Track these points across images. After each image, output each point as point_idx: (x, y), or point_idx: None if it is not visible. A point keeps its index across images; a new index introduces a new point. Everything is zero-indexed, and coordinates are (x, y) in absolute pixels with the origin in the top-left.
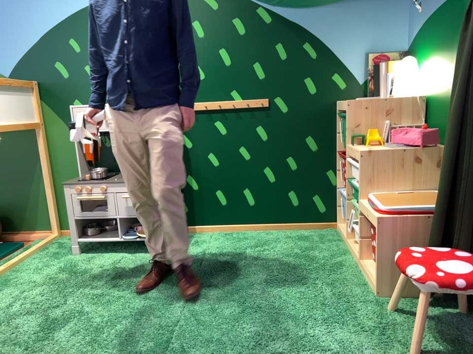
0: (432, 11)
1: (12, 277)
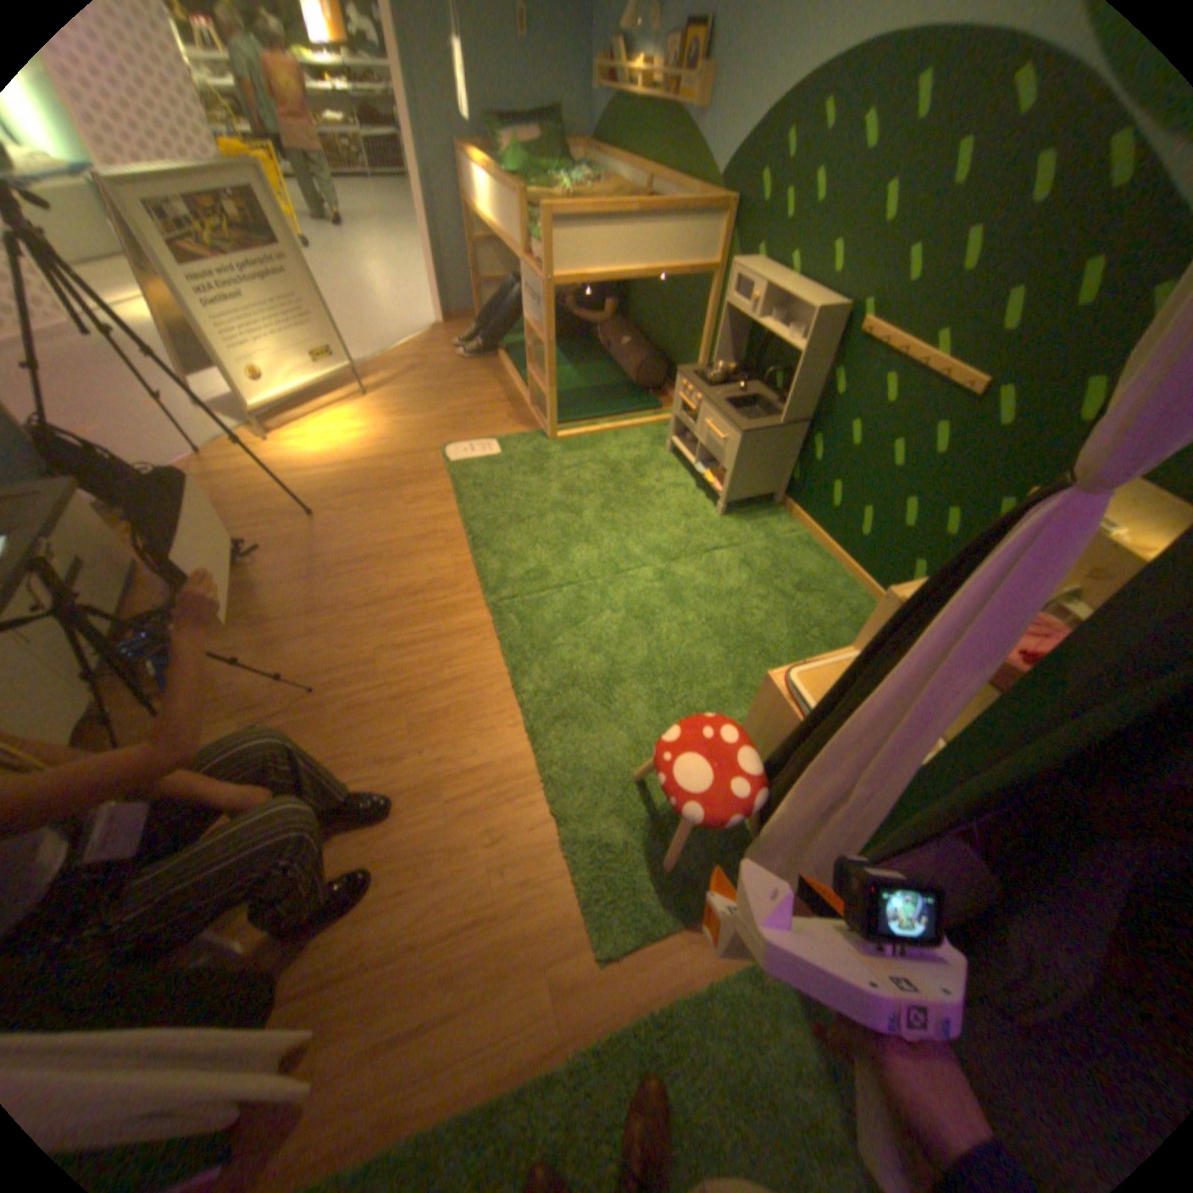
0: None
1: (605, 442)
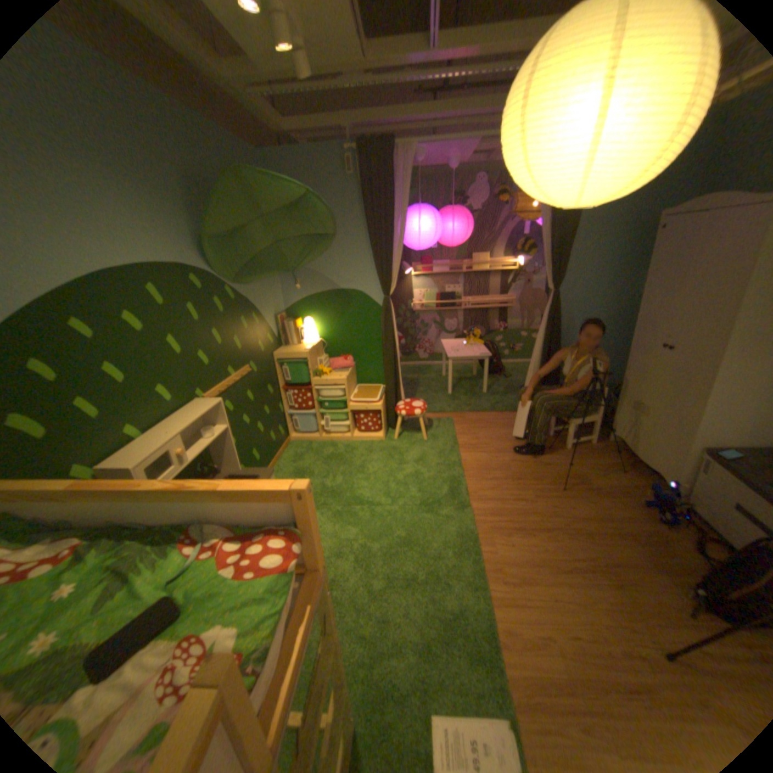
0: (315, 292)
1: None
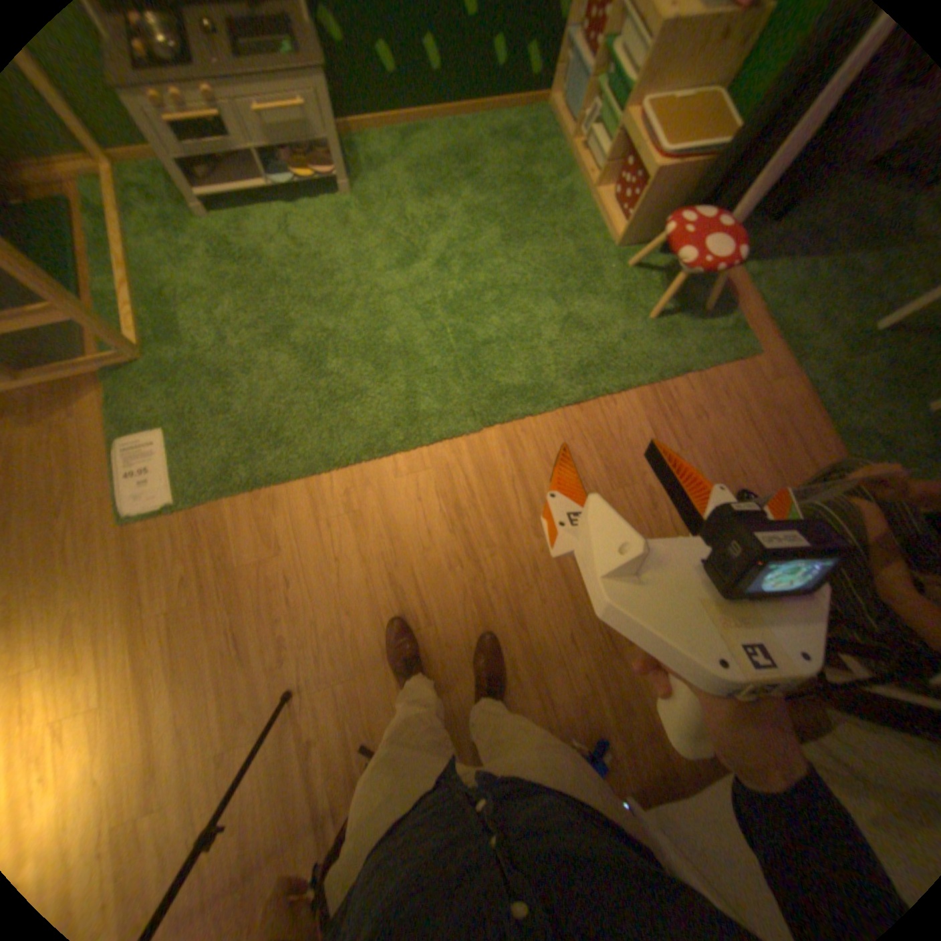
0: None
1: (154, 284)
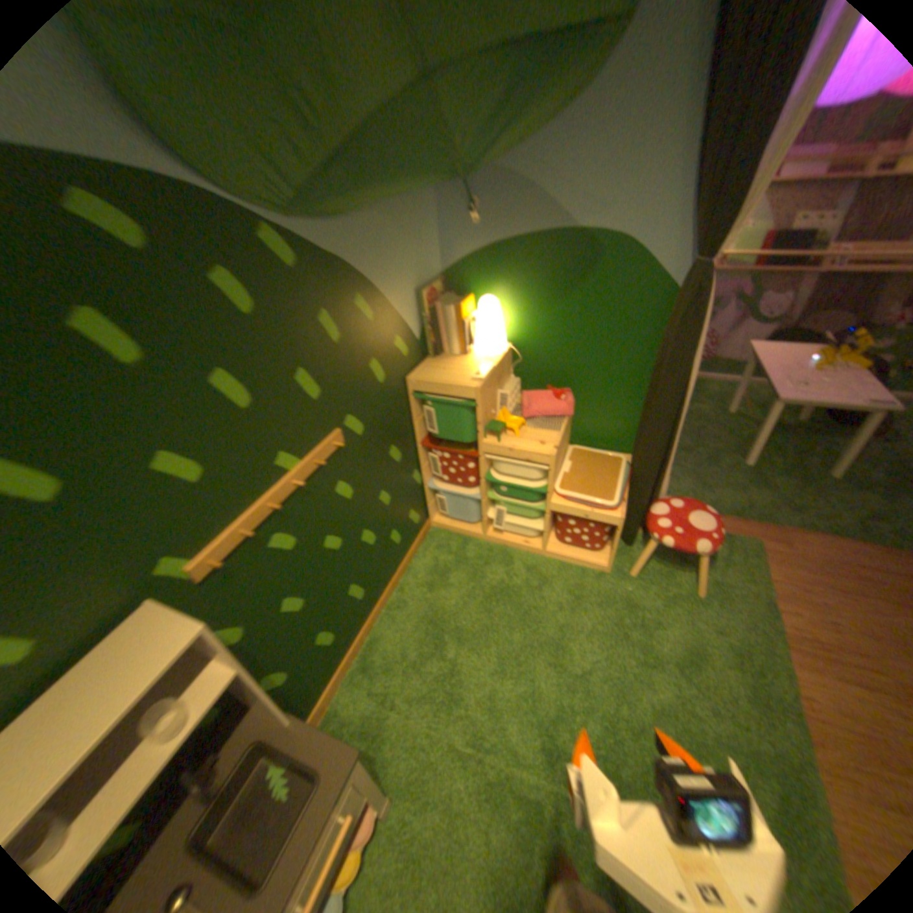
0: (515, 233)
1: None
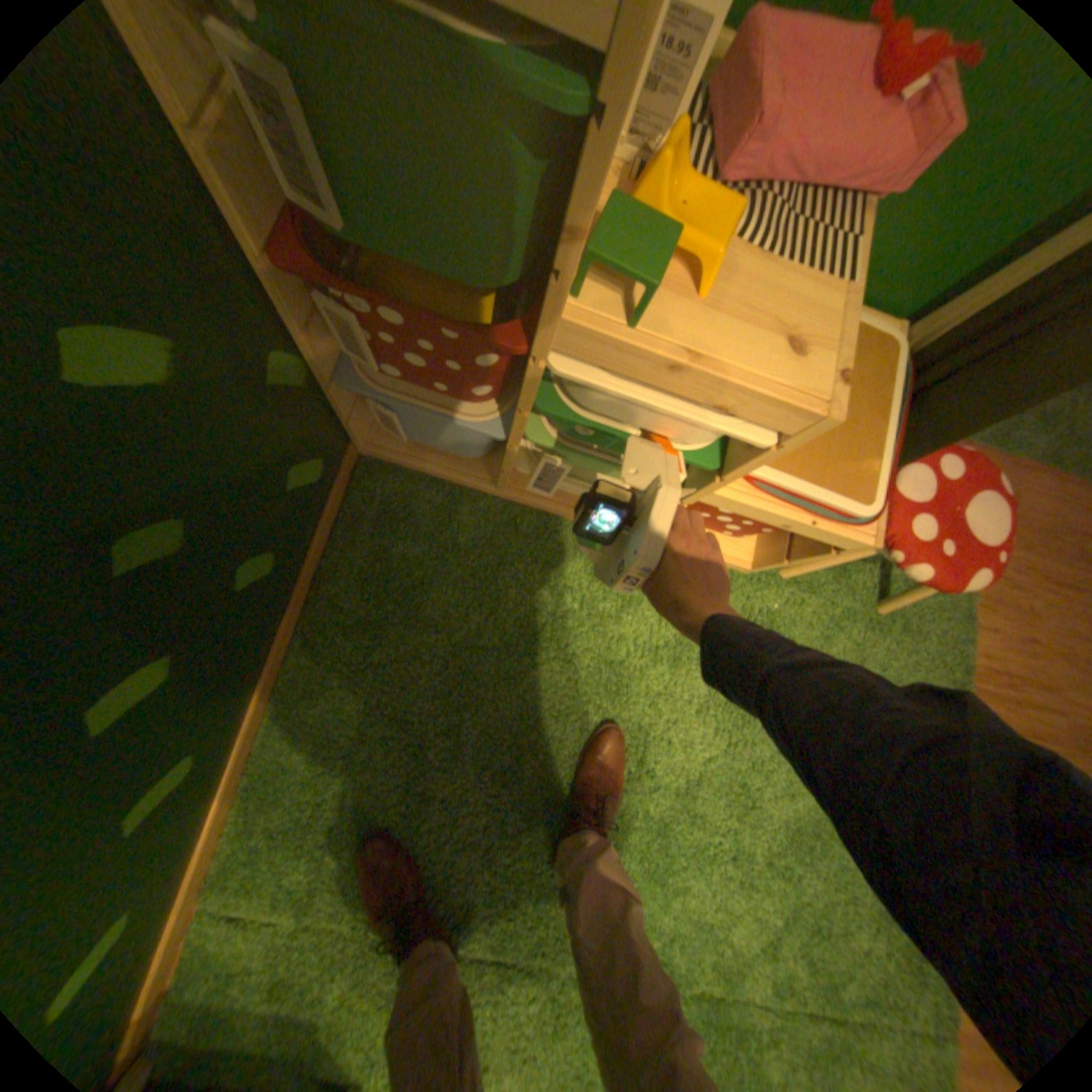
0: None
1: None
